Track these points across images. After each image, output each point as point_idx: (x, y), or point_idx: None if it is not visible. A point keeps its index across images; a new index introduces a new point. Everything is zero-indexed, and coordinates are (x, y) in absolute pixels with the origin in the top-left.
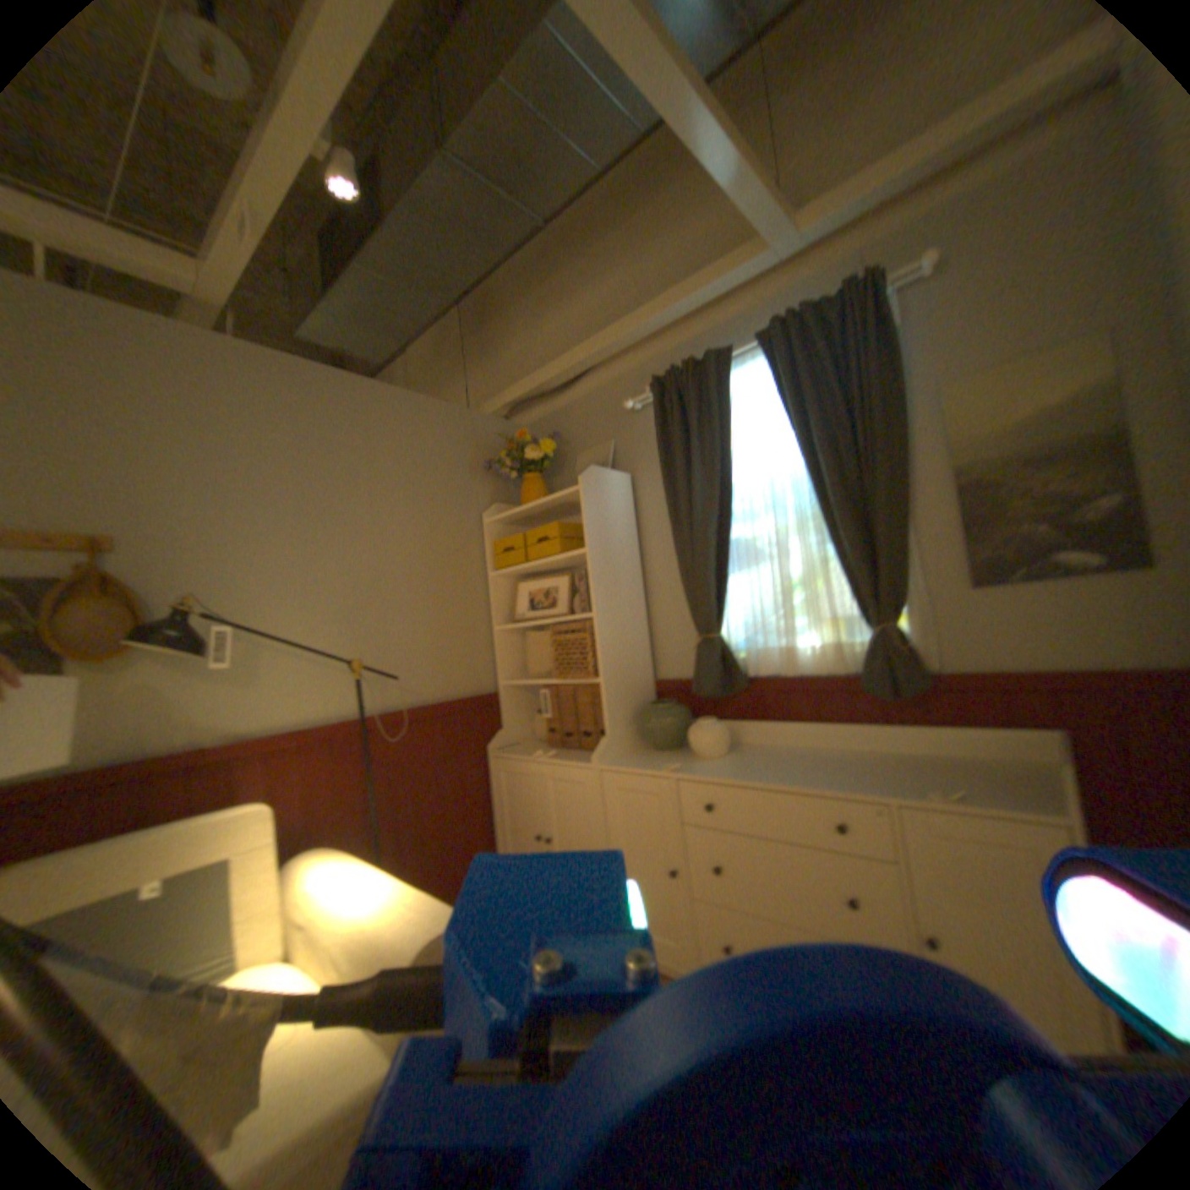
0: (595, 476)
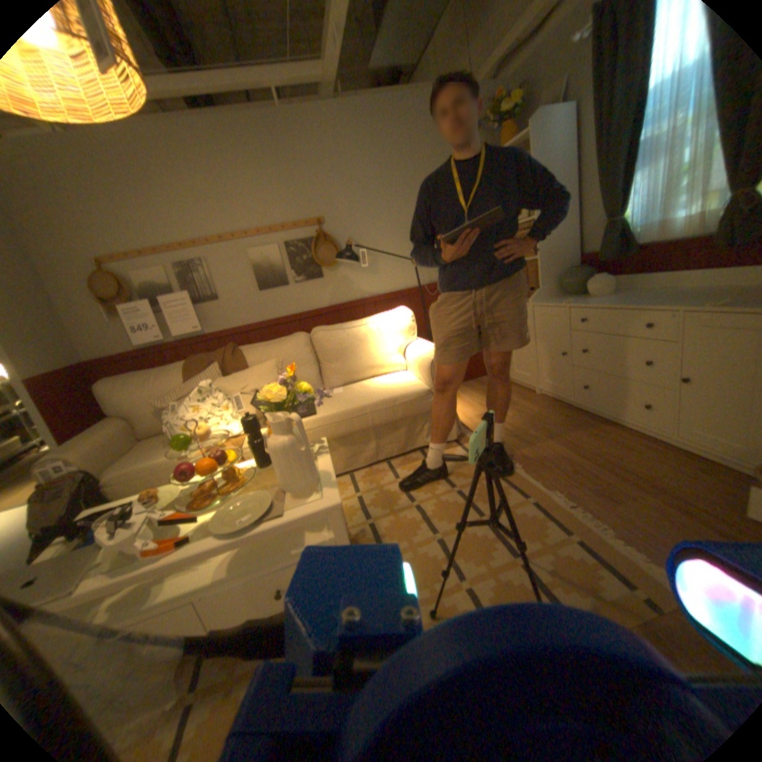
0: (542, 115)
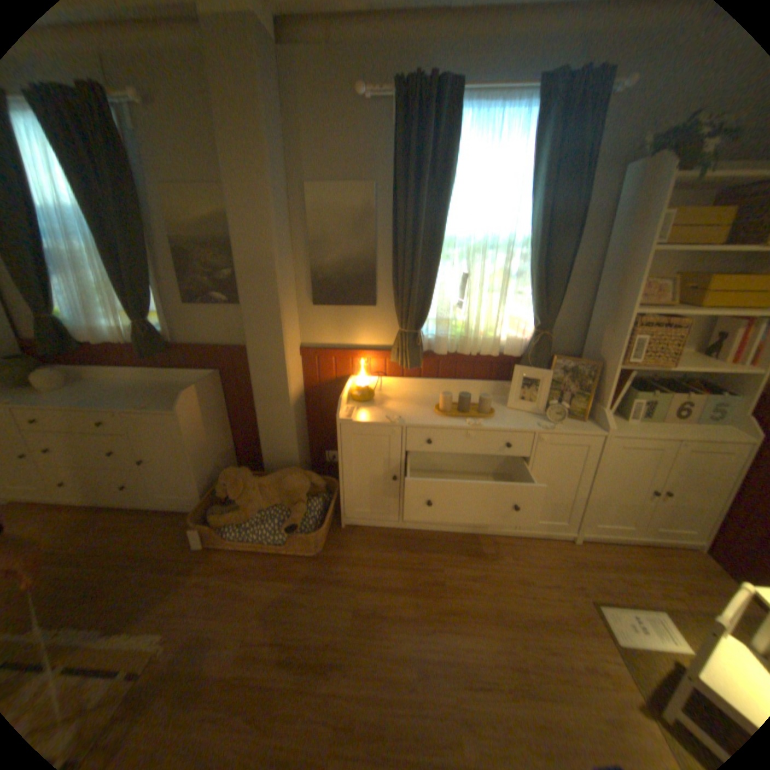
0: None
